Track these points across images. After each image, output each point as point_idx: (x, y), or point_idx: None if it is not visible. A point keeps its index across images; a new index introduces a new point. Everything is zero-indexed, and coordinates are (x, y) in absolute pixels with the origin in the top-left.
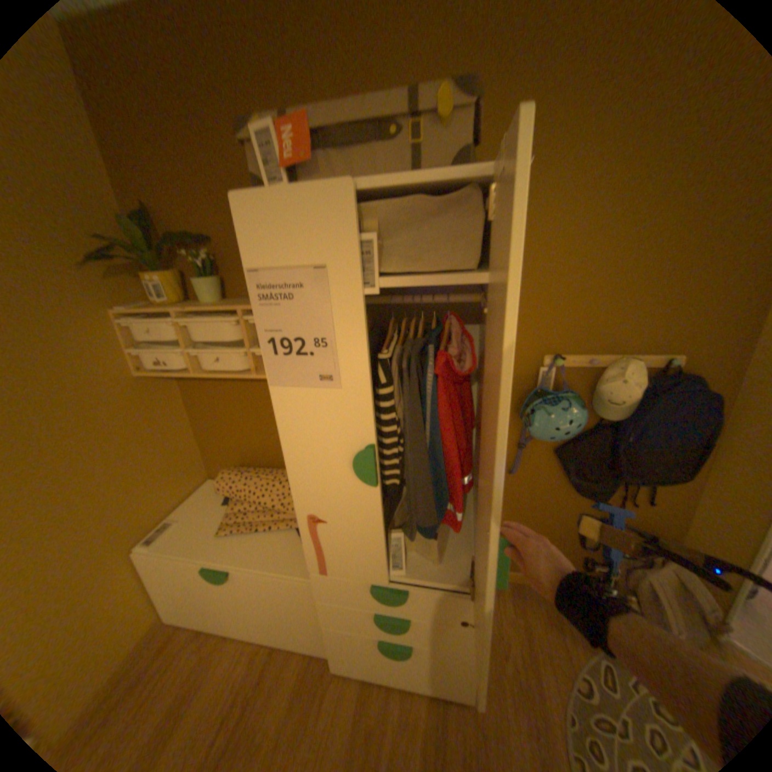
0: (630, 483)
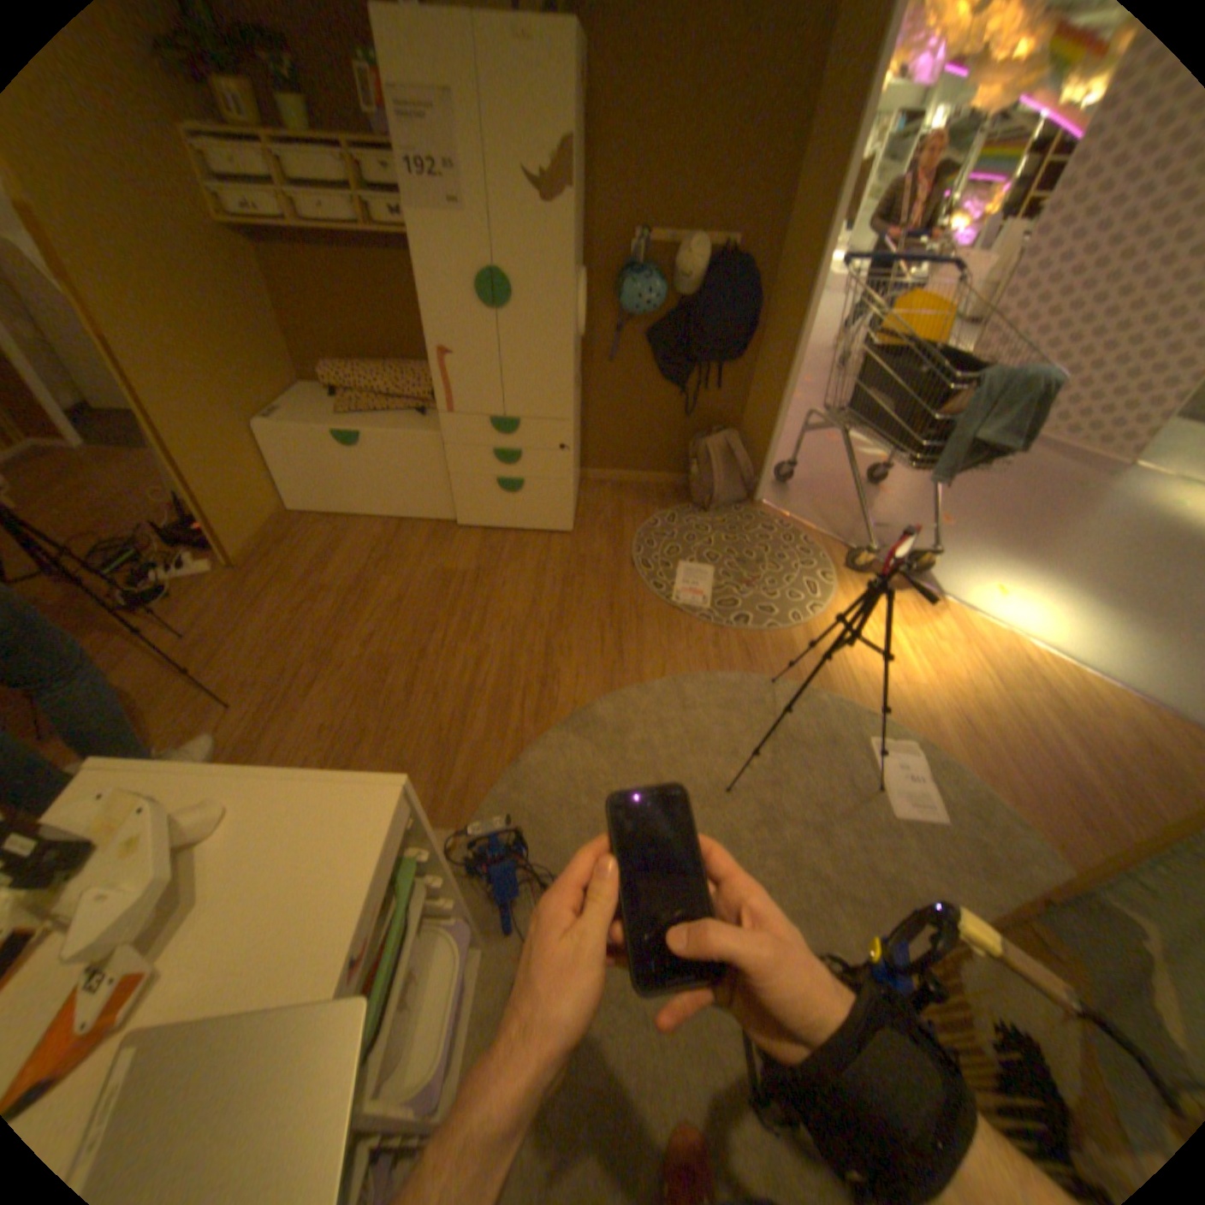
0: (697, 361)
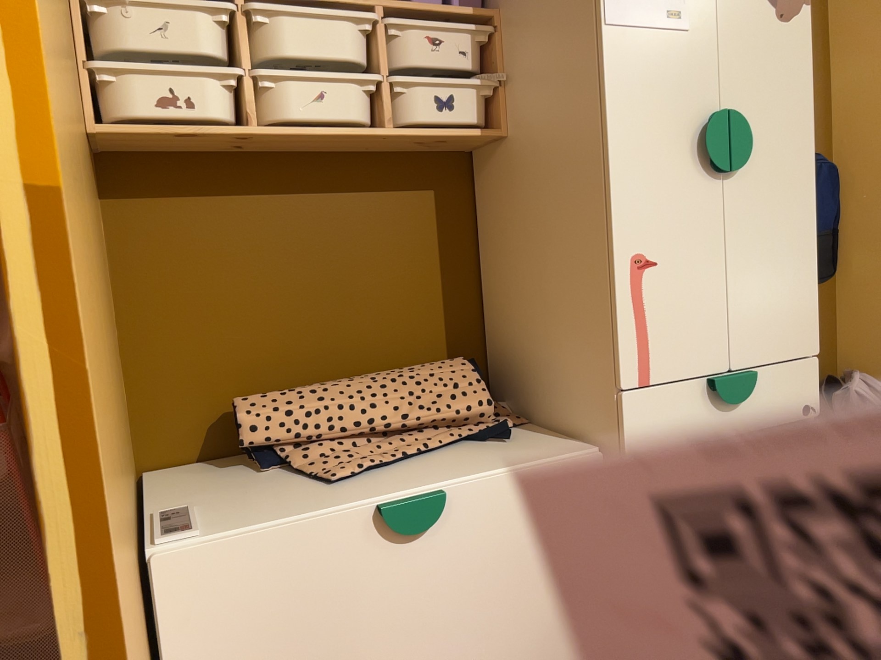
0: None
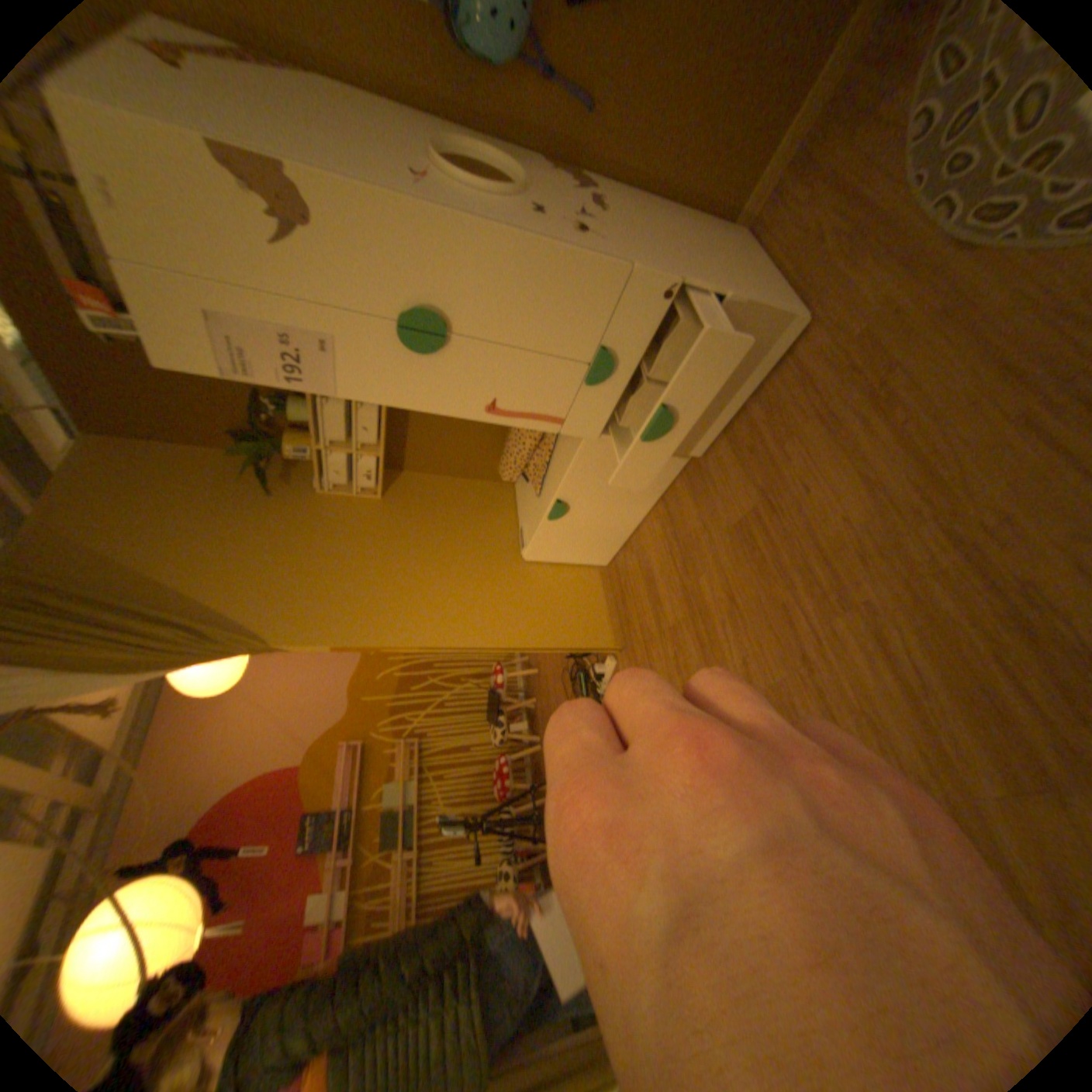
0: None
